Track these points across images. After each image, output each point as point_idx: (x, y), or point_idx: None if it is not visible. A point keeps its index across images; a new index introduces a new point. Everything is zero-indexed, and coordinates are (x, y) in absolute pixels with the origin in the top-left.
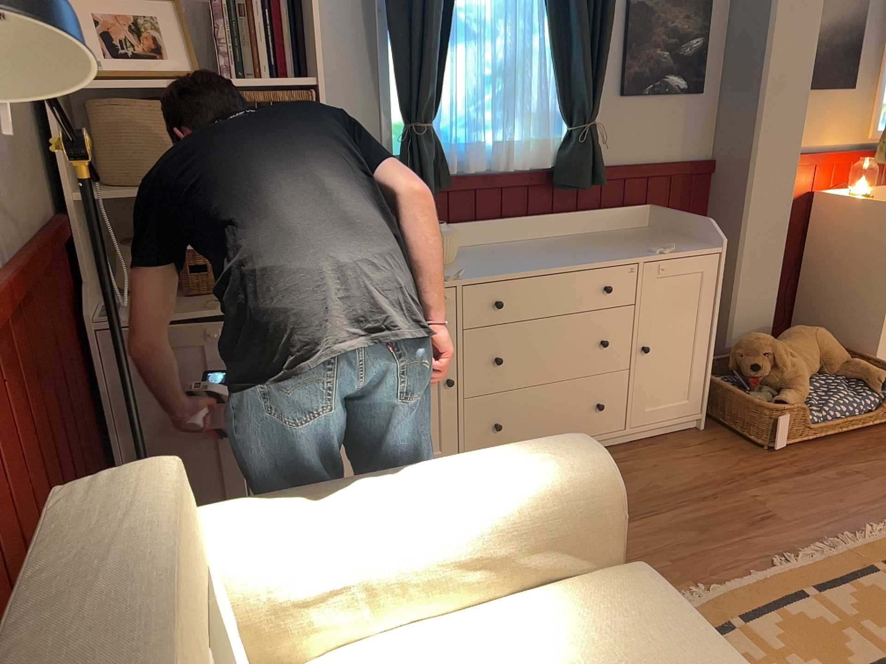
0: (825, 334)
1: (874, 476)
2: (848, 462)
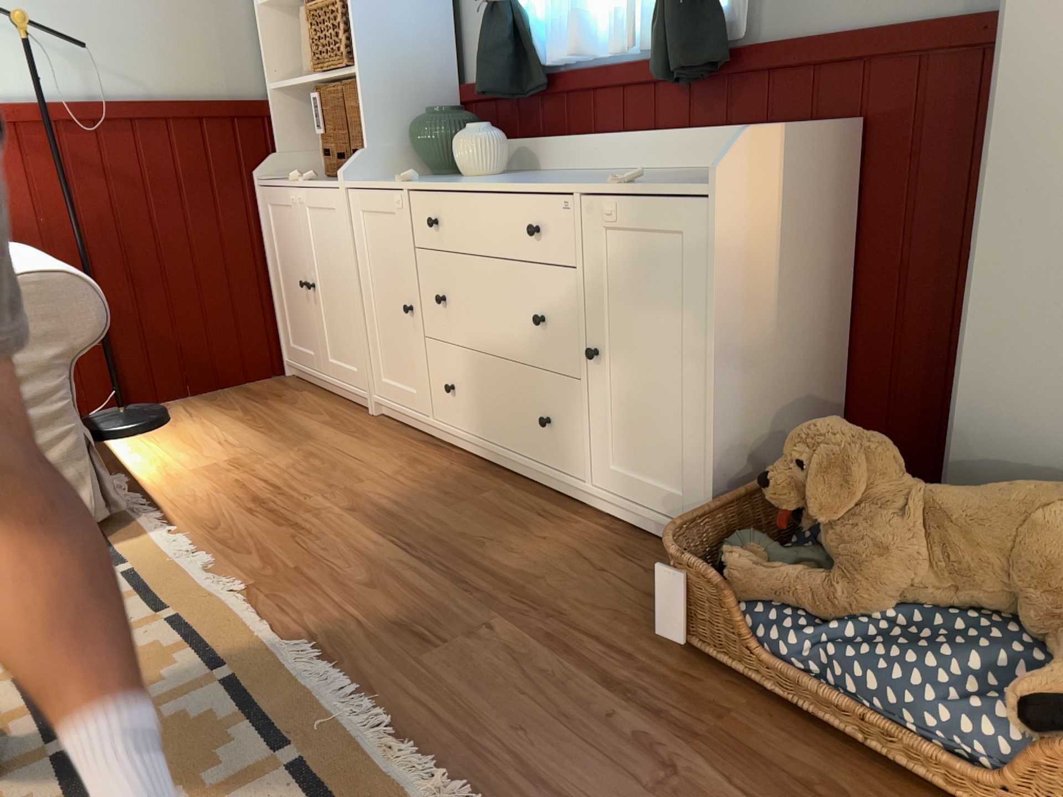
0: None
1: None
2: (714, 757)
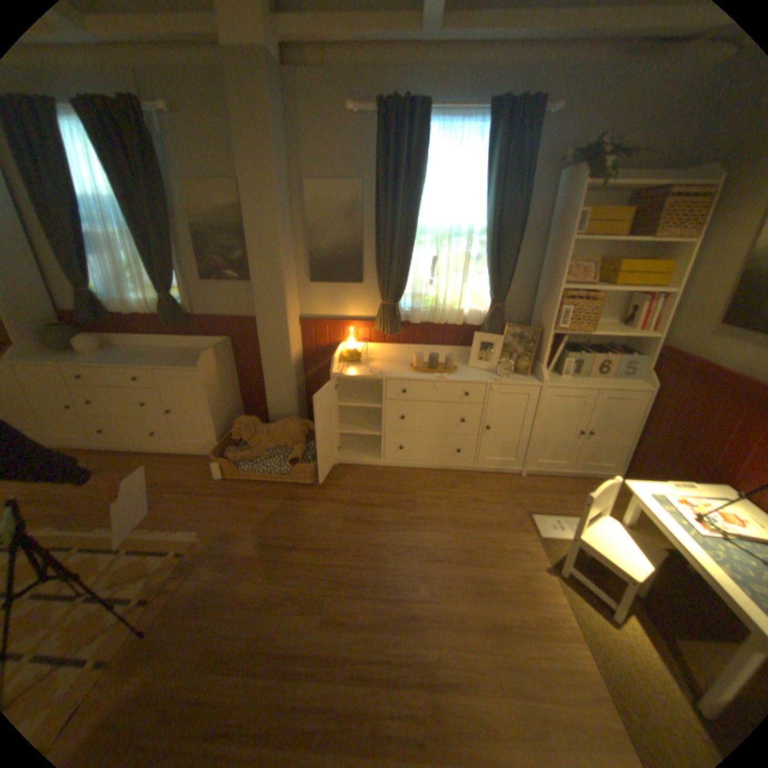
0: (293, 425)
1: (230, 509)
2: (236, 498)
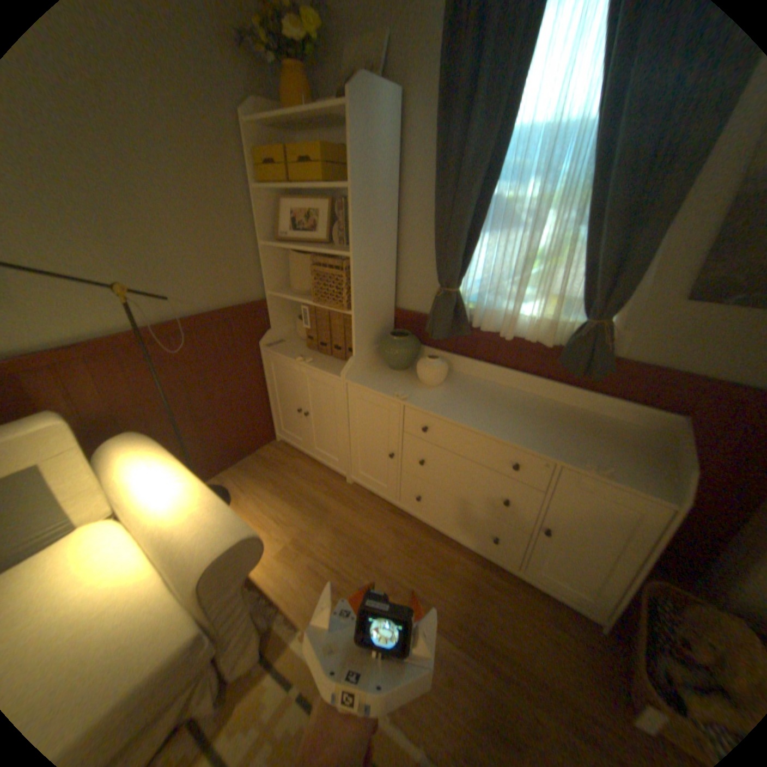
0: None
1: None
2: None
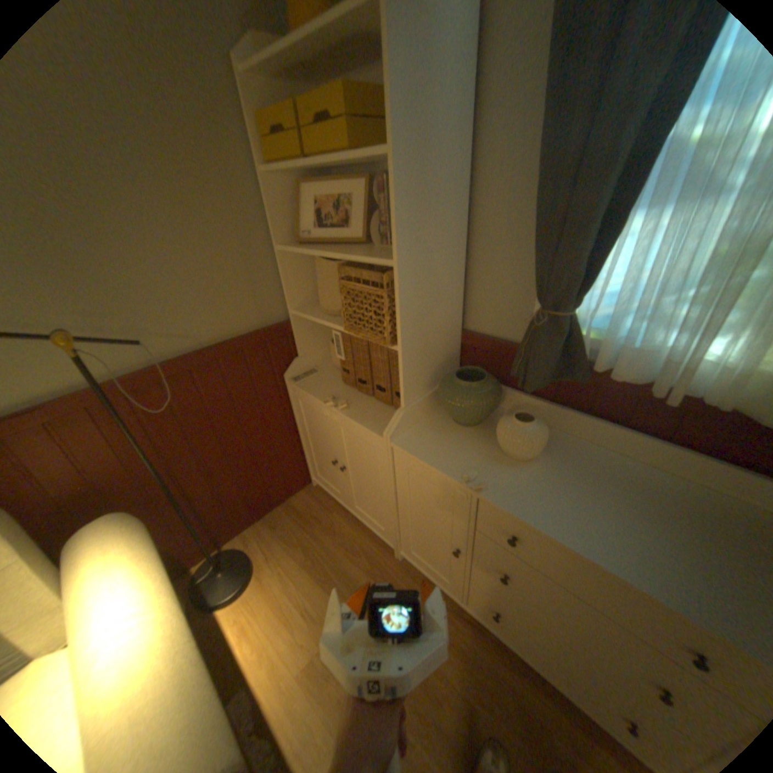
0: None
1: None
2: None
